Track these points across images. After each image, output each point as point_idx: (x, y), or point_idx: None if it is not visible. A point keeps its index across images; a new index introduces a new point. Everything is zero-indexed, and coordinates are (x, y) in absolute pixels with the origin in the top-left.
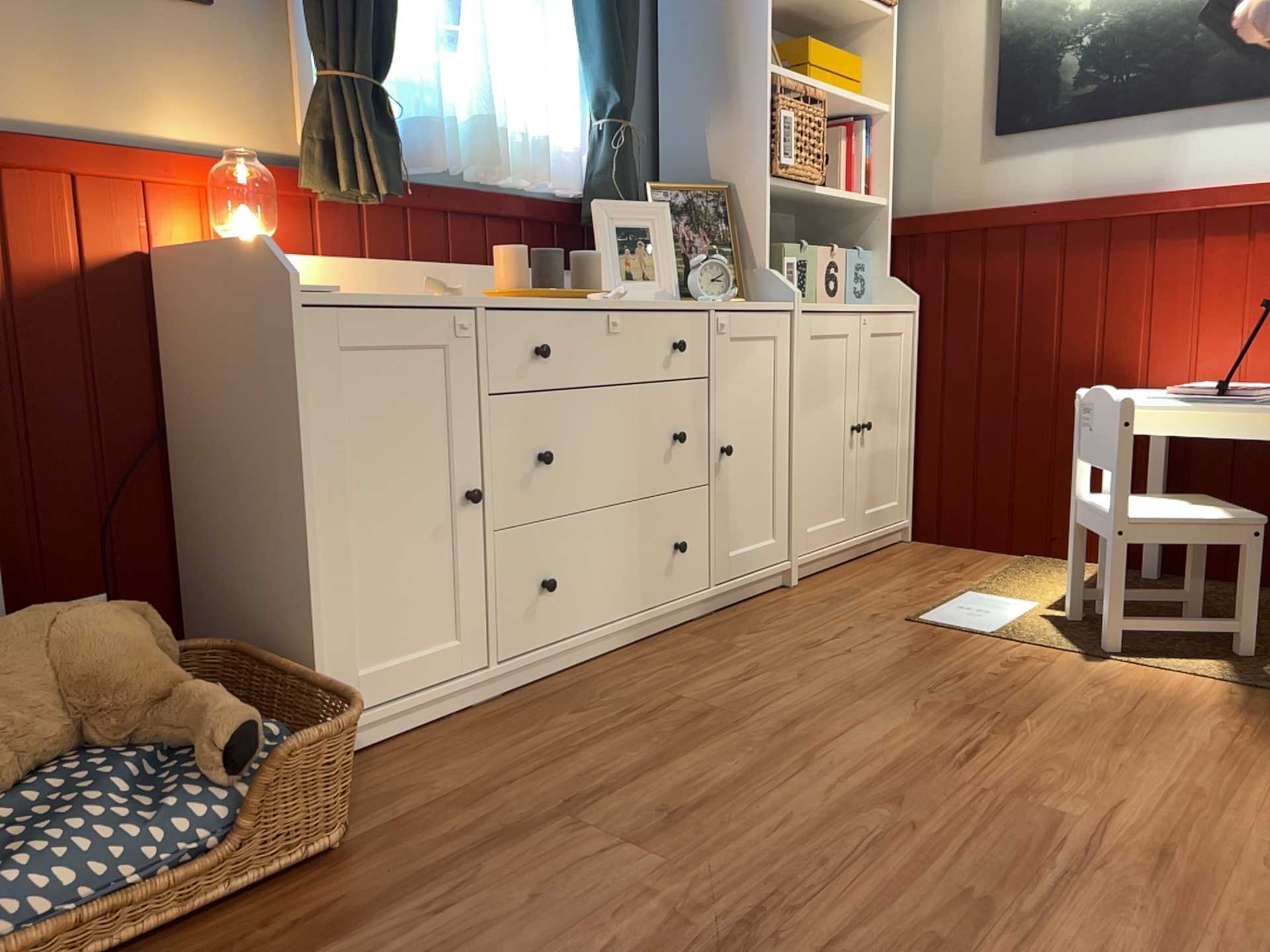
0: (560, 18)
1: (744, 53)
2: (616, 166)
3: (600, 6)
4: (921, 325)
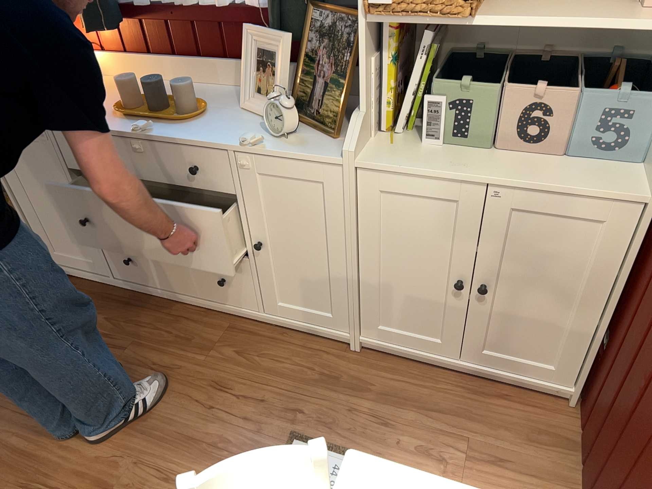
0: None
1: None
2: None
3: None
4: None
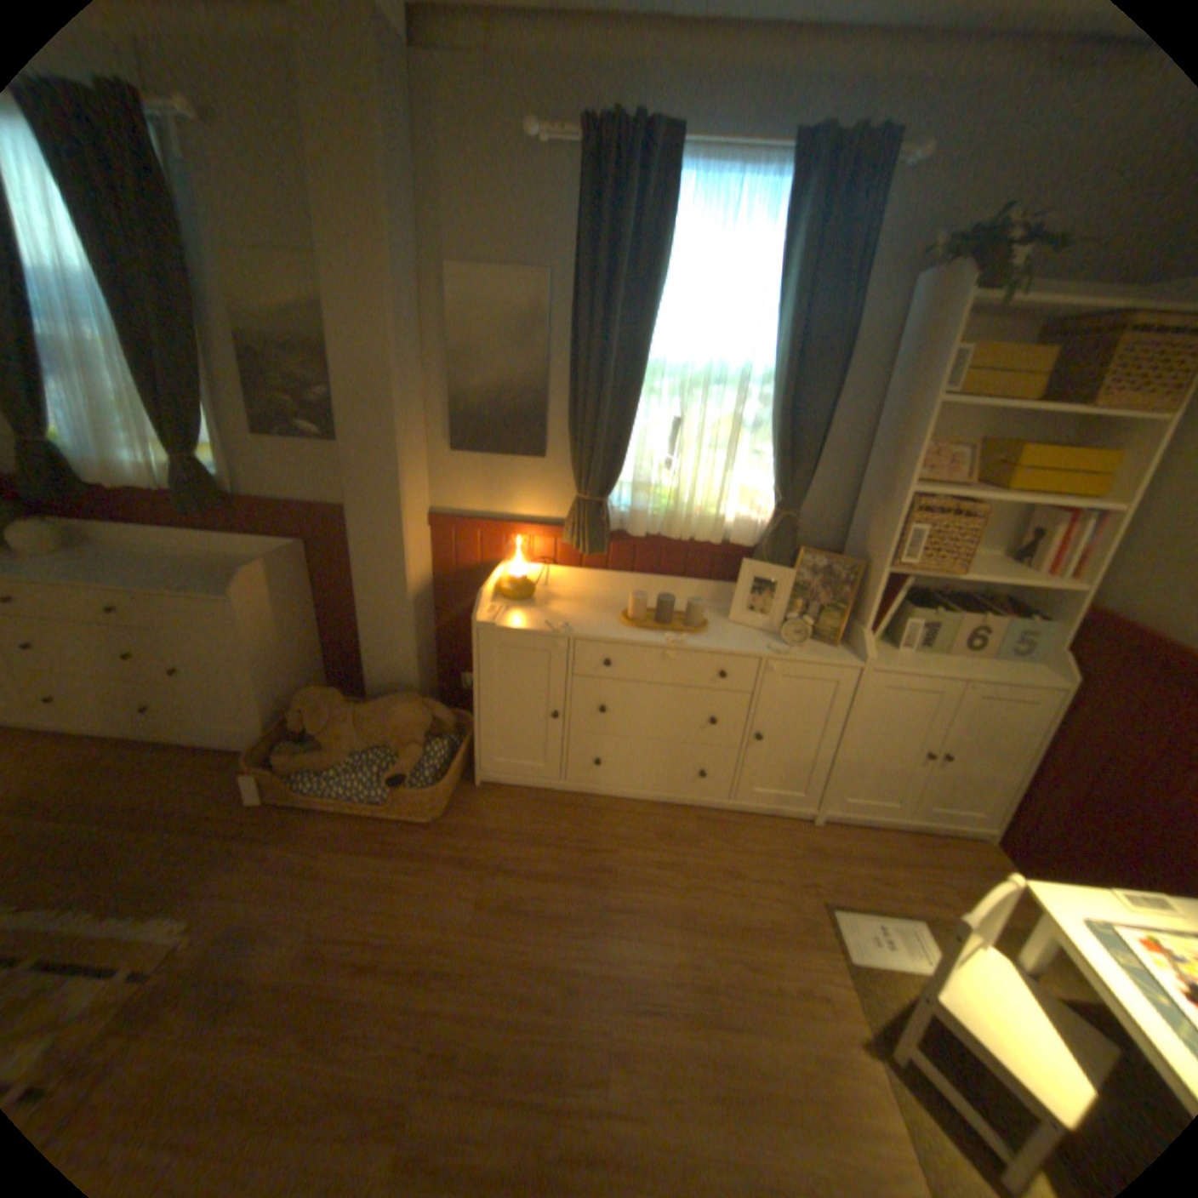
0: (764, 440)
1: (902, 473)
2: (769, 540)
3: (777, 441)
4: (1075, 705)
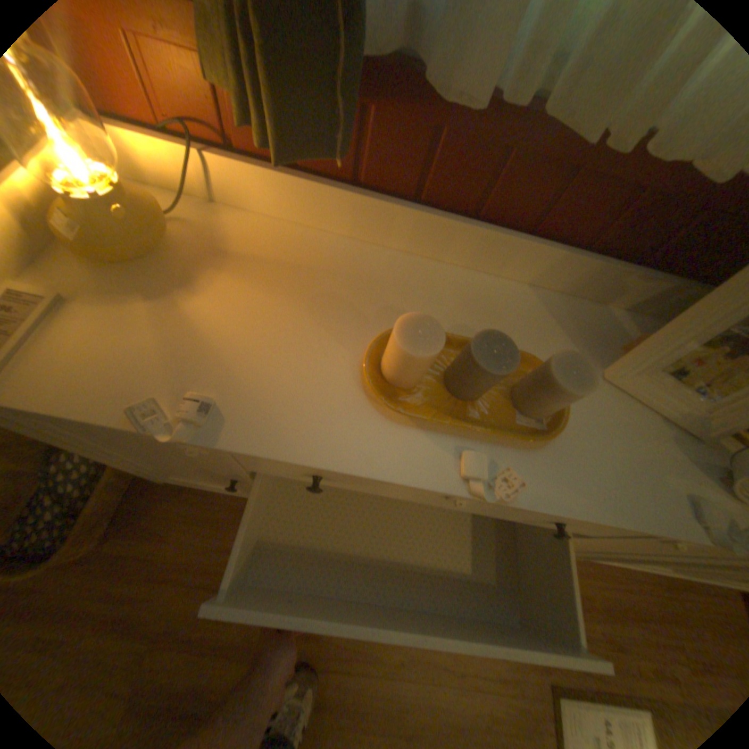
0: None
1: None
2: None
3: None
4: None
